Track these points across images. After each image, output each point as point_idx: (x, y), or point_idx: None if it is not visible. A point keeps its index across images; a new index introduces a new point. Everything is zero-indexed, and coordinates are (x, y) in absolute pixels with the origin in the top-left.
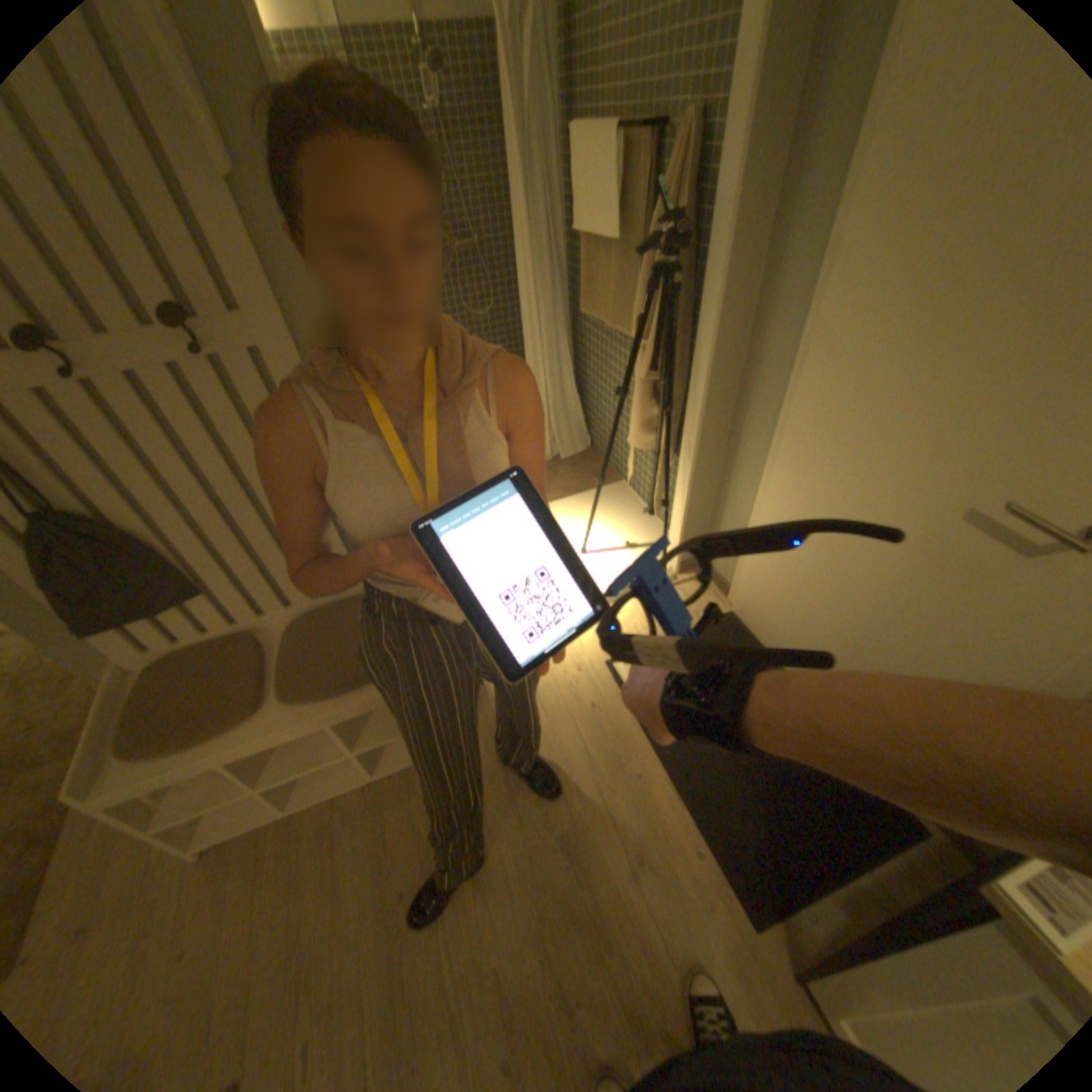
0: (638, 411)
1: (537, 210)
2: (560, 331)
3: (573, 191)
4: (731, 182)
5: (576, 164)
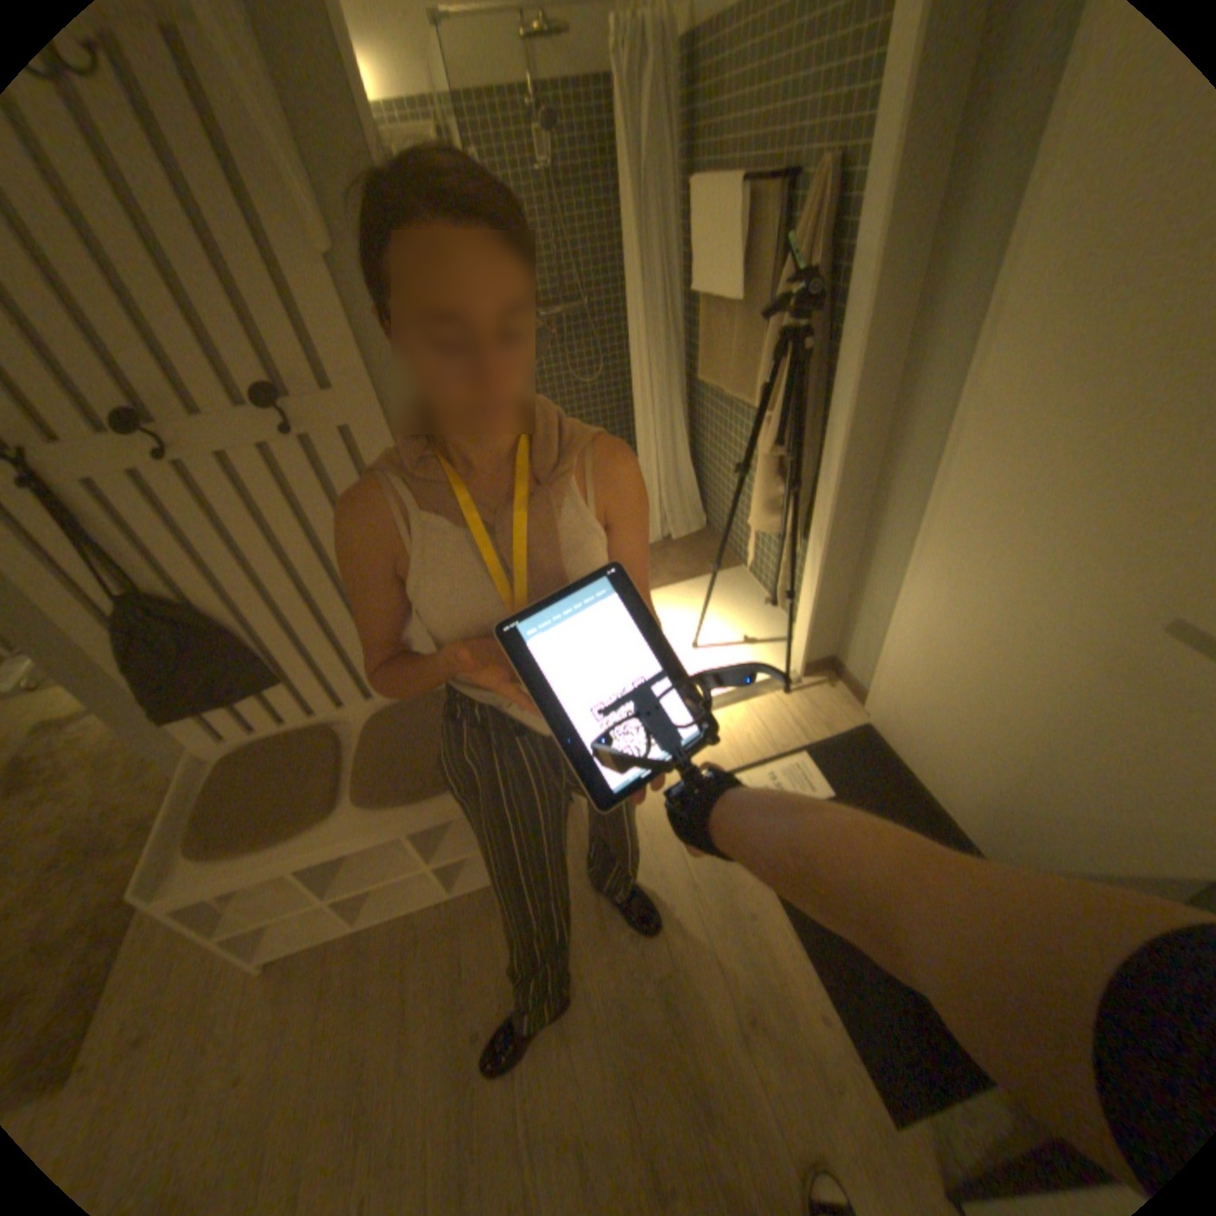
0: (761, 489)
1: (653, 269)
2: (675, 398)
3: (693, 248)
4: (873, 235)
5: (697, 219)
